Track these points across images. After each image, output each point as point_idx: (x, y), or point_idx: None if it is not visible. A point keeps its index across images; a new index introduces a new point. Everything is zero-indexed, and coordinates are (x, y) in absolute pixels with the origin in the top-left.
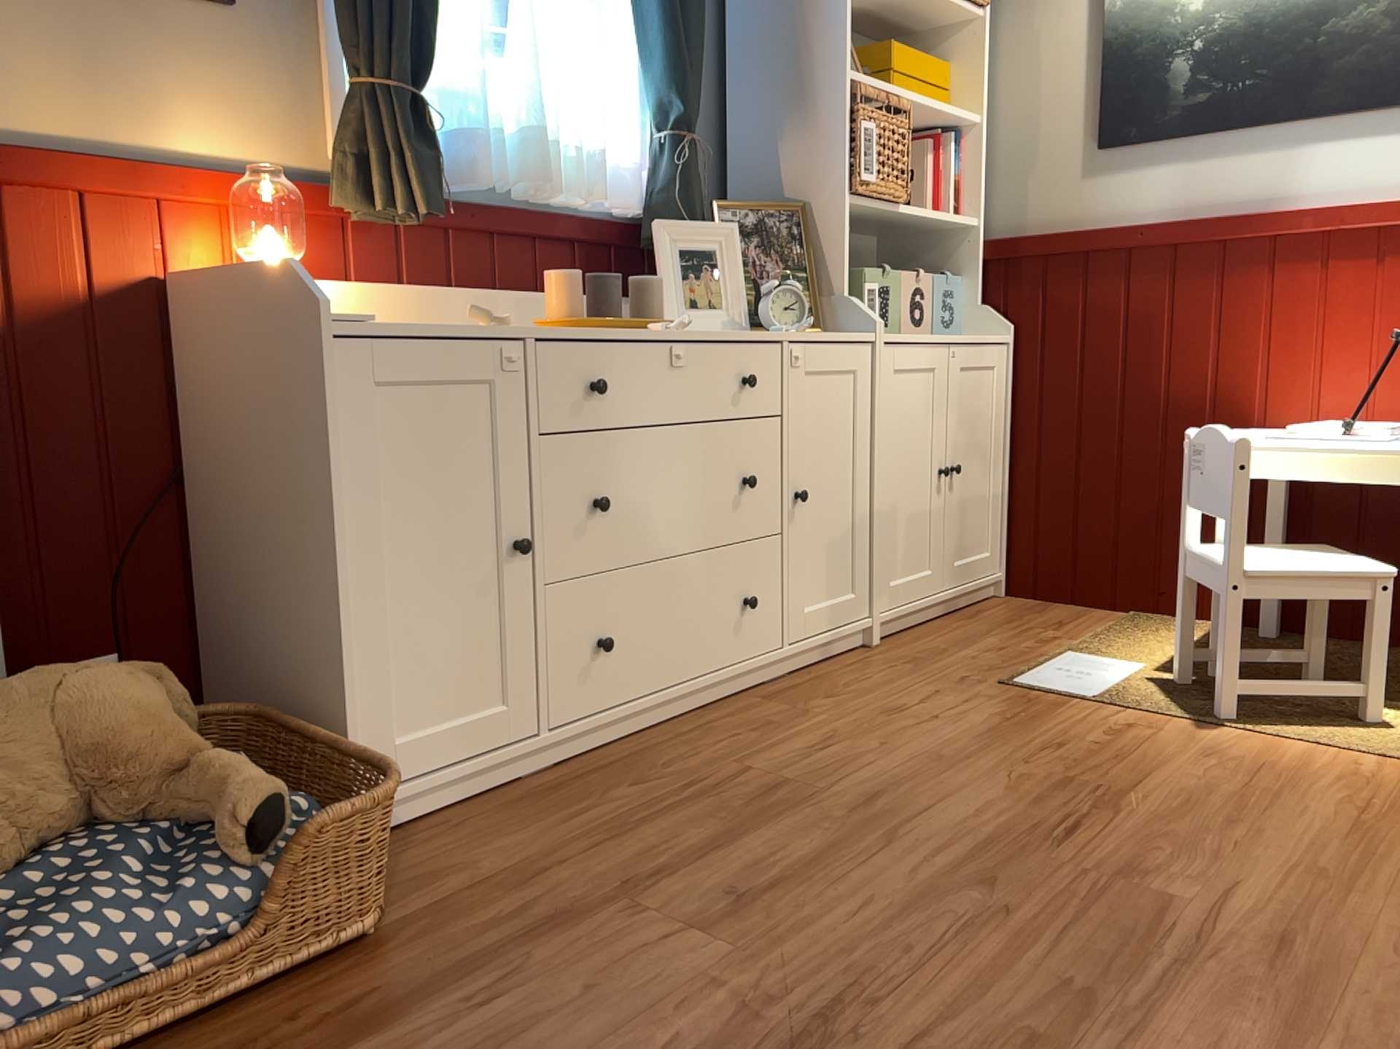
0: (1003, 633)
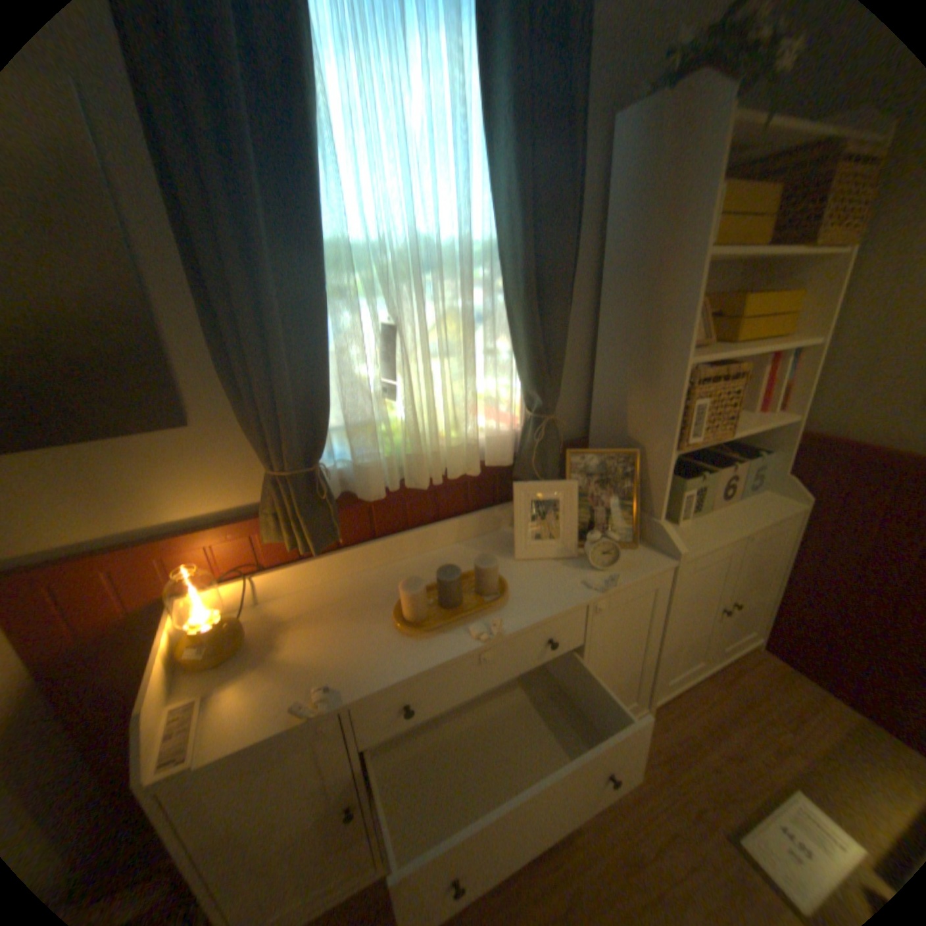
0: (750, 725)
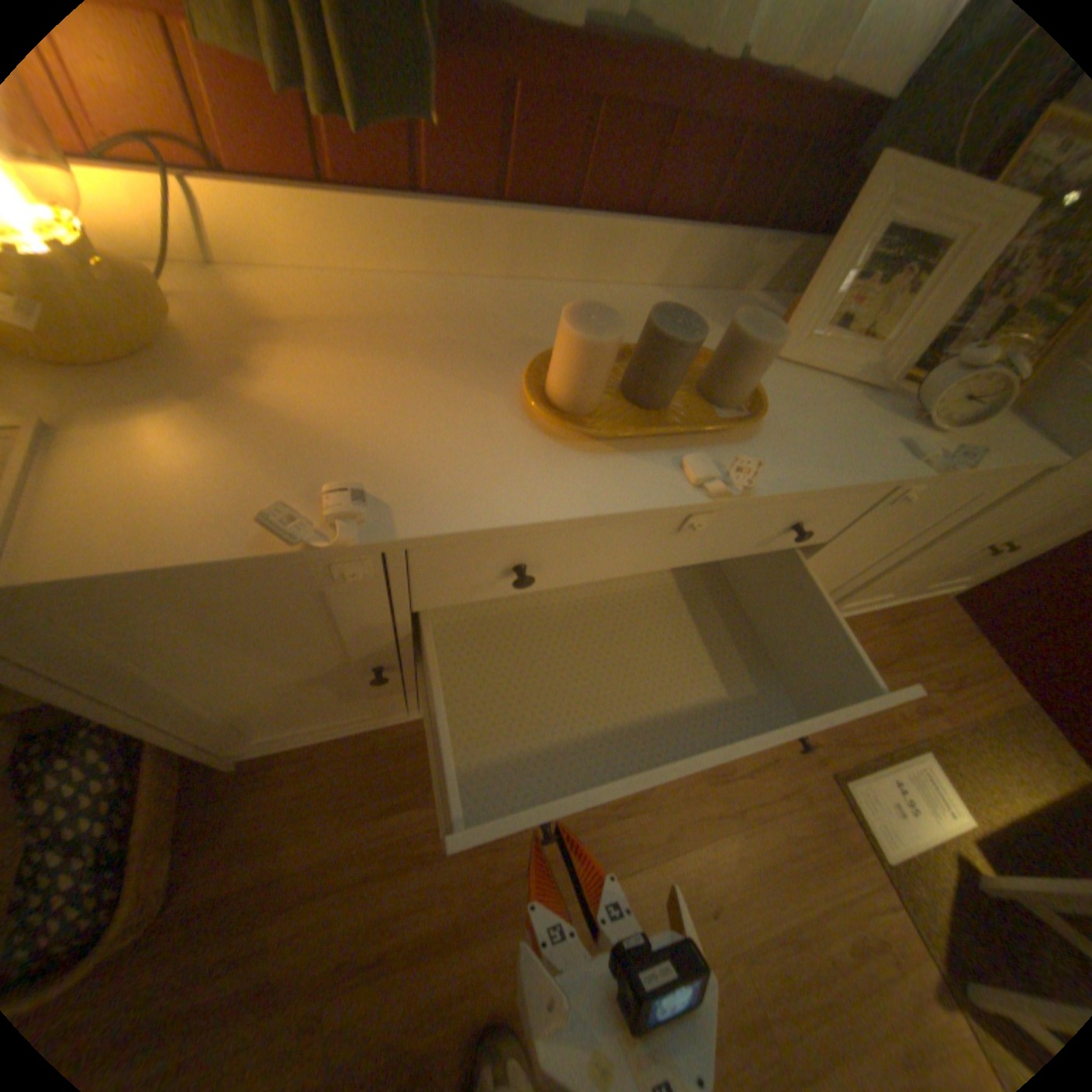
0: (903, 673)
